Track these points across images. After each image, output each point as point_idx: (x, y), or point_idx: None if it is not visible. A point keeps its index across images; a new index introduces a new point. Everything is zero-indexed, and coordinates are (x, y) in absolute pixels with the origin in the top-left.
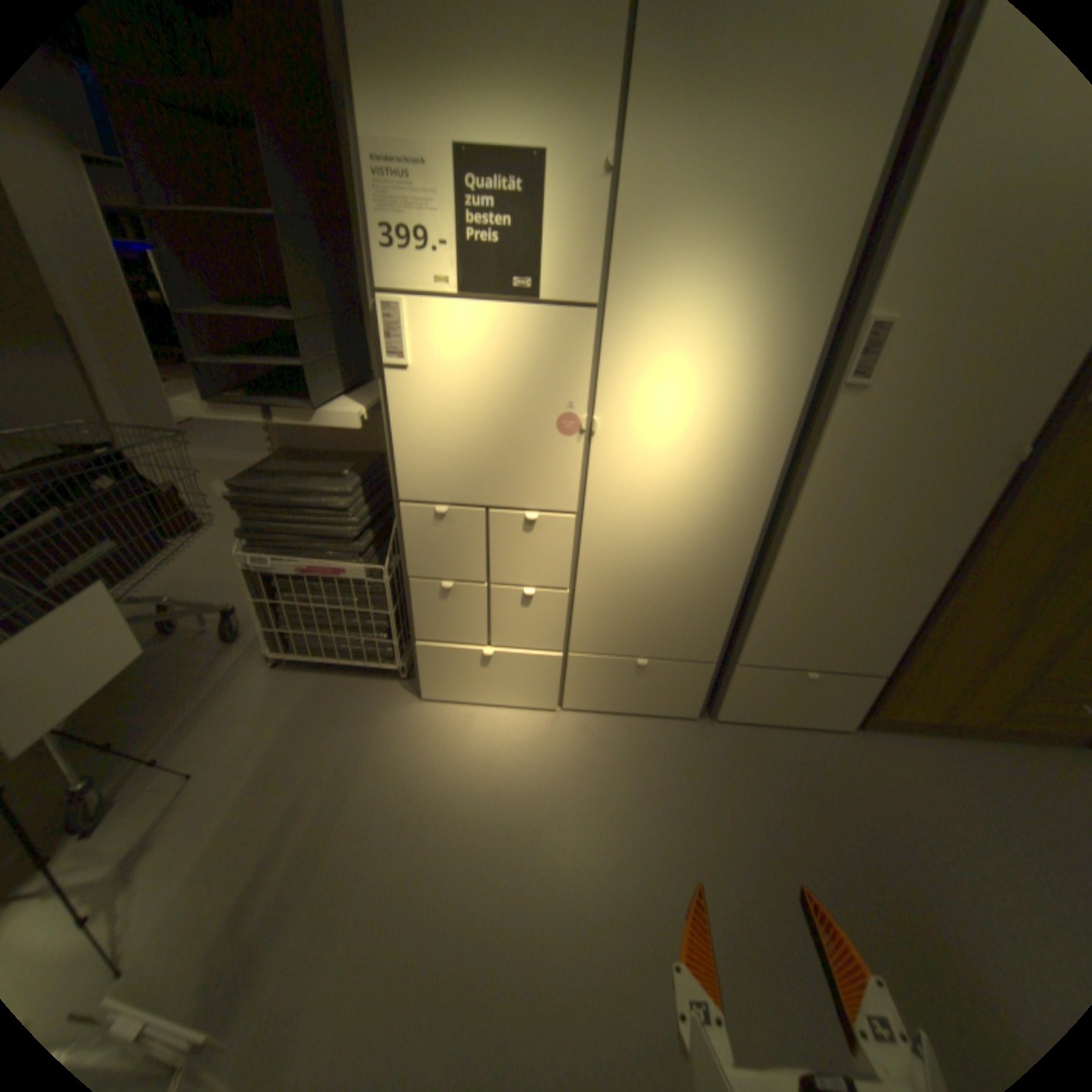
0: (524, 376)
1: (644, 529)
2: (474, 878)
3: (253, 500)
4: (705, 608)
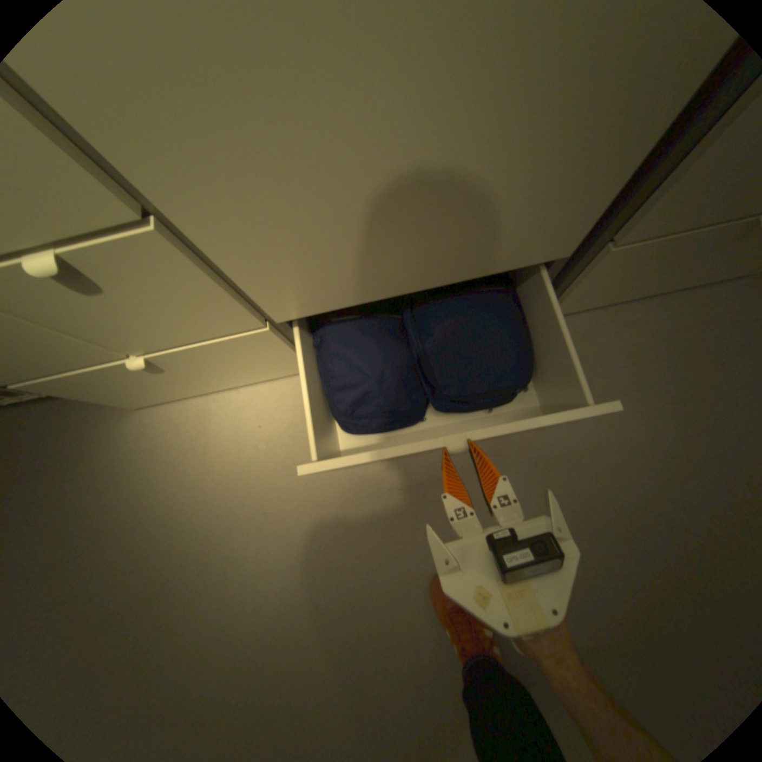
0: None
1: None
2: (264, 633)
3: None
4: (583, 136)
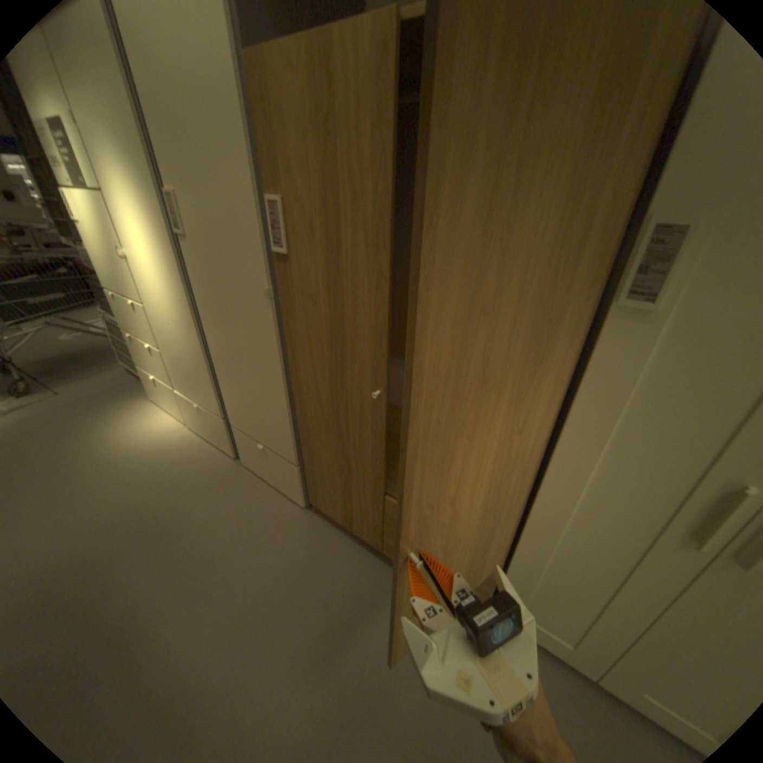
0: (101, 228)
1: (163, 319)
2: (69, 465)
3: (94, 285)
4: (202, 377)
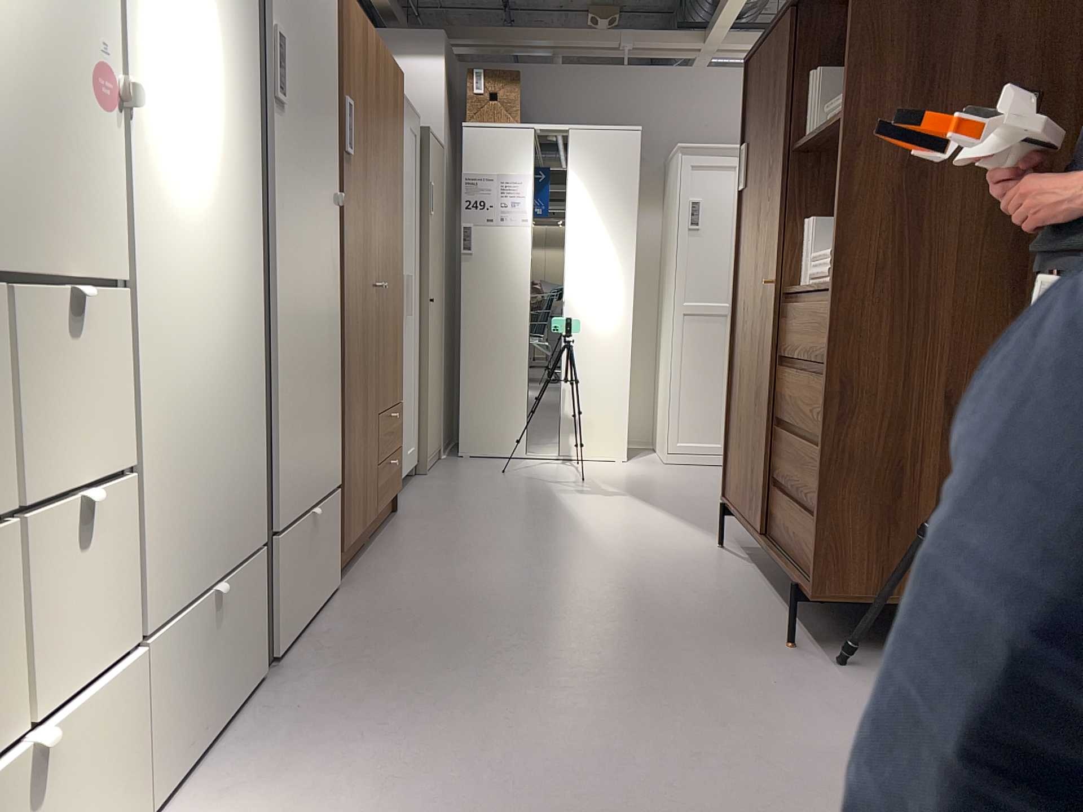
0: None
1: (186, 307)
2: None
3: None
4: (245, 444)
